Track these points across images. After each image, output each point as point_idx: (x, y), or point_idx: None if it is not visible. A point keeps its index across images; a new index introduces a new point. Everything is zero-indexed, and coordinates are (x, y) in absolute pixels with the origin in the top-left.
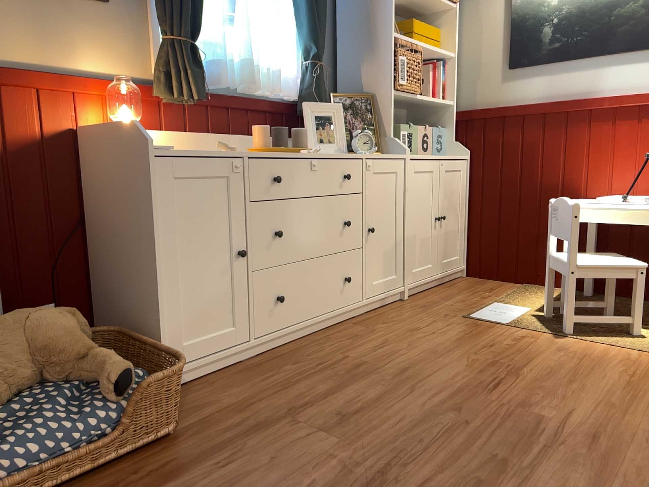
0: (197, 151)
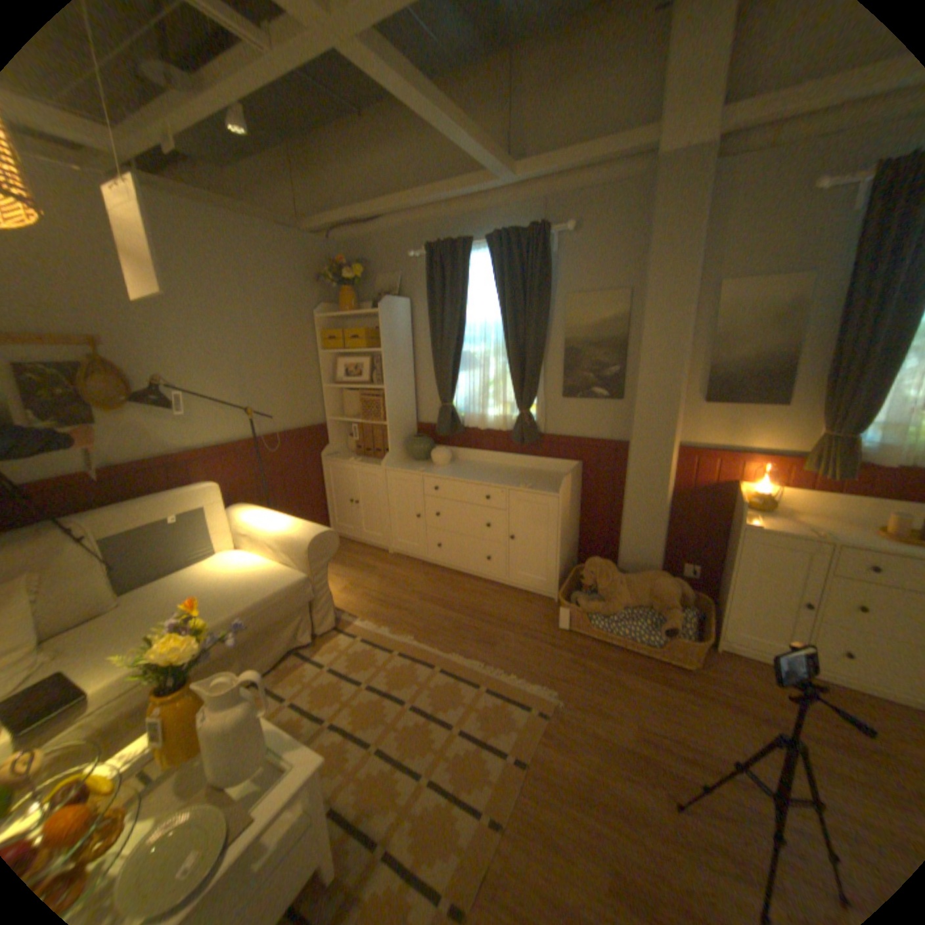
0: (793, 529)
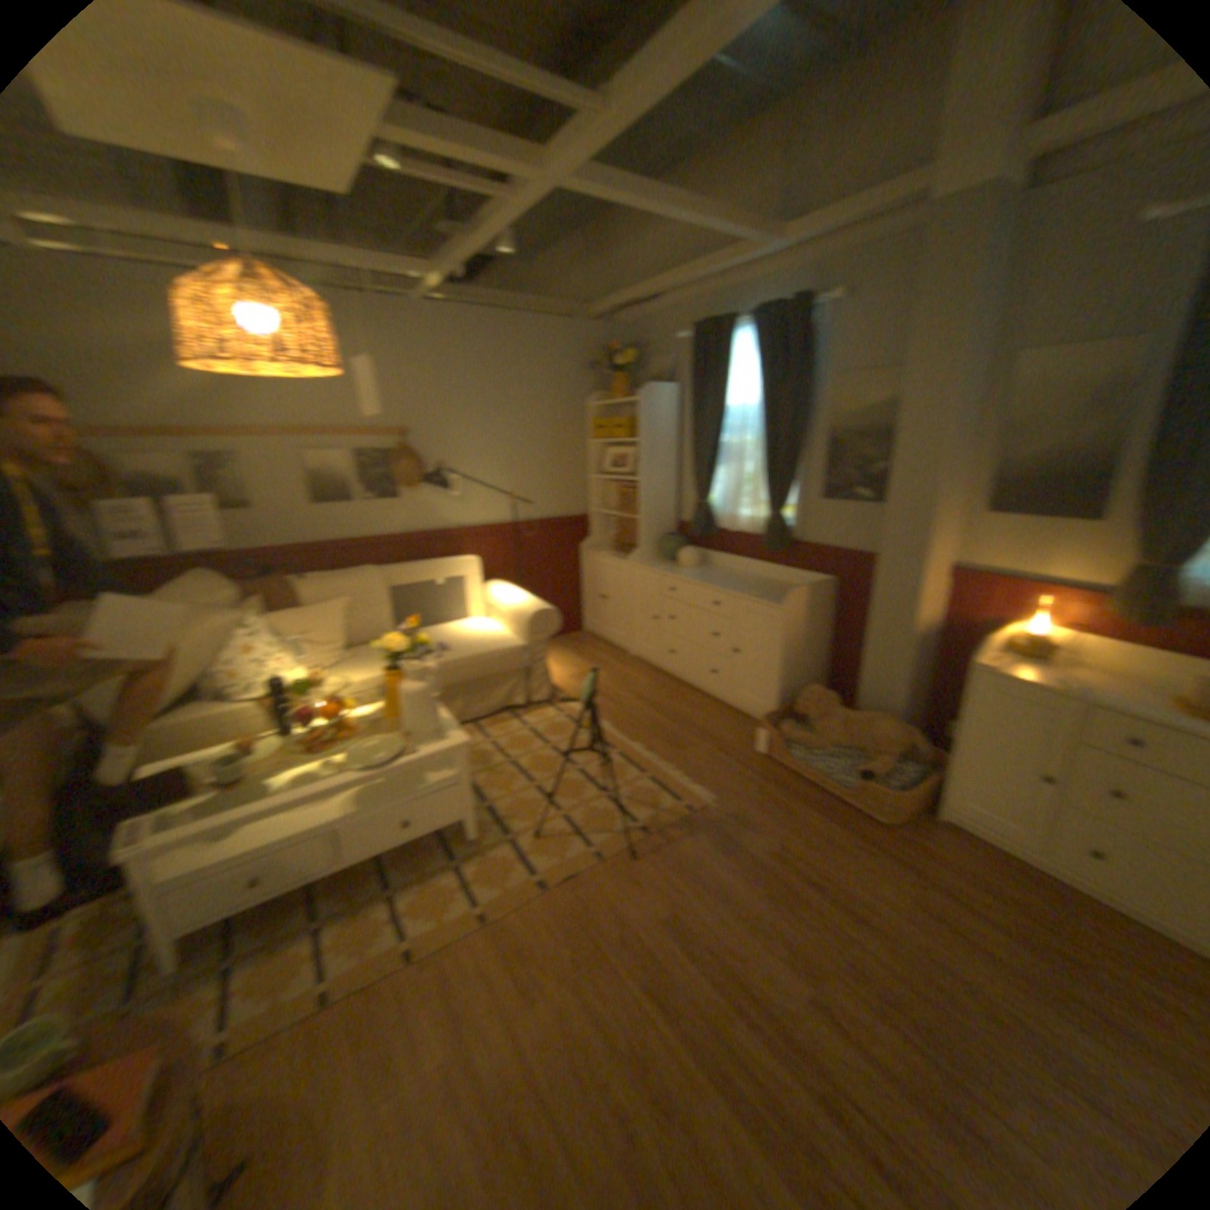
0: (1041, 679)
